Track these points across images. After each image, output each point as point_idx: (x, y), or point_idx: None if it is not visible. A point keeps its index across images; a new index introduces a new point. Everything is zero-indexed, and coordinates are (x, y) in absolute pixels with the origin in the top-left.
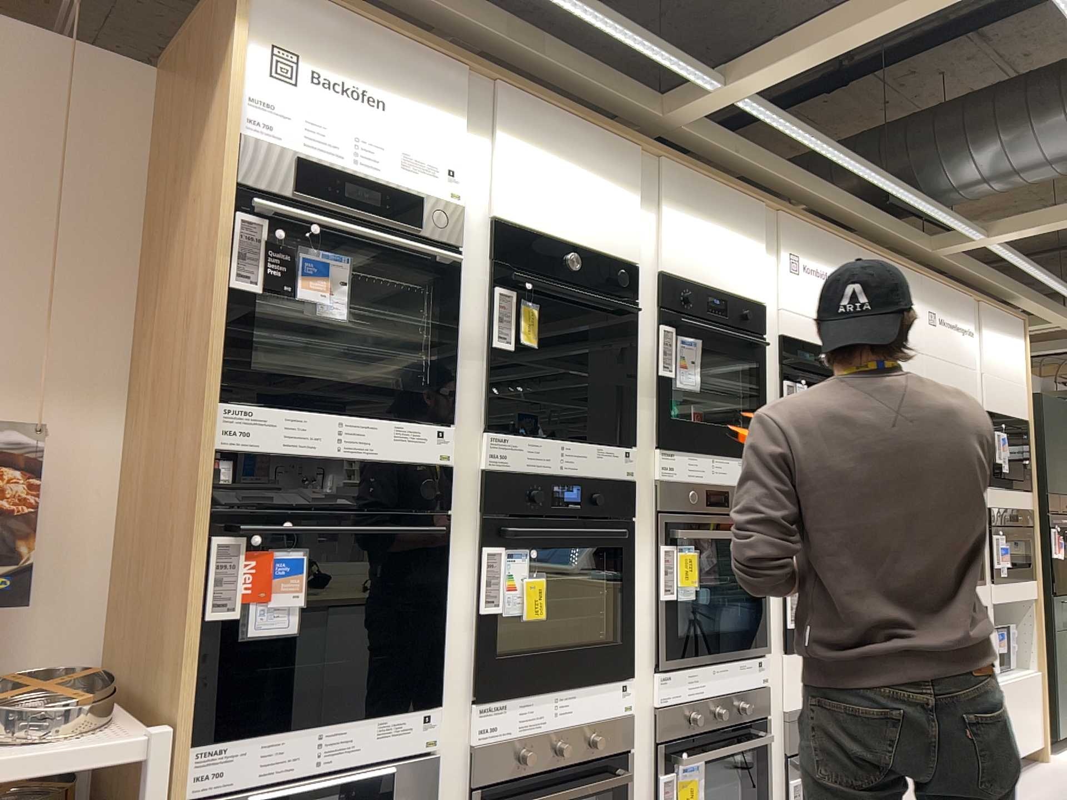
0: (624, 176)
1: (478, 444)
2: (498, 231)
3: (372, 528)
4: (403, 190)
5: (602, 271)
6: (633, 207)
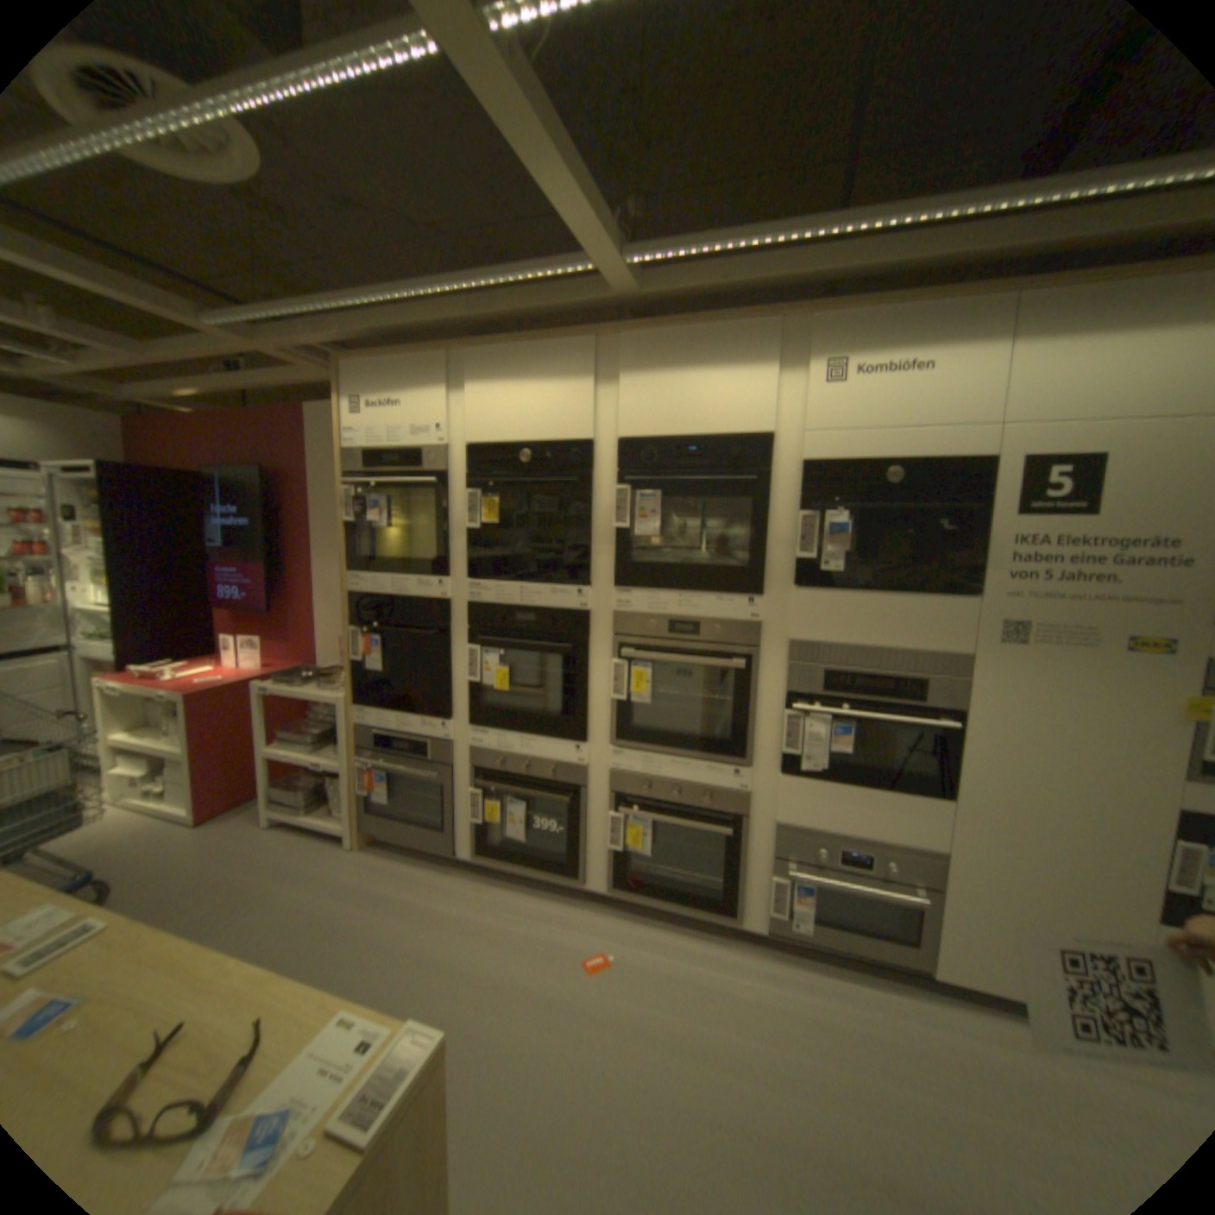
0: (579, 361)
1: (465, 590)
2: (467, 450)
3: (410, 633)
4: (406, 445)
5: (561, 452)
6: (589, 386)
